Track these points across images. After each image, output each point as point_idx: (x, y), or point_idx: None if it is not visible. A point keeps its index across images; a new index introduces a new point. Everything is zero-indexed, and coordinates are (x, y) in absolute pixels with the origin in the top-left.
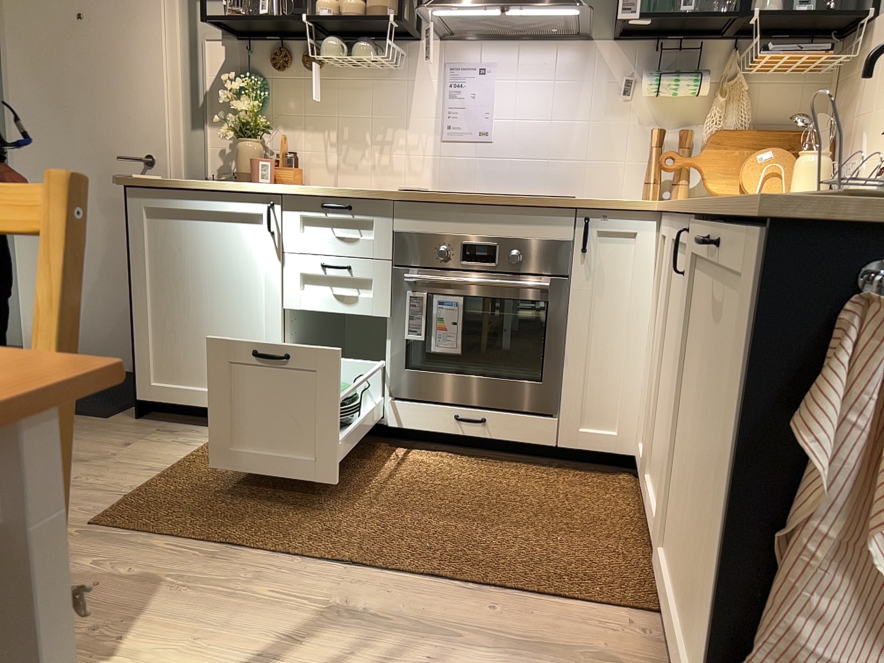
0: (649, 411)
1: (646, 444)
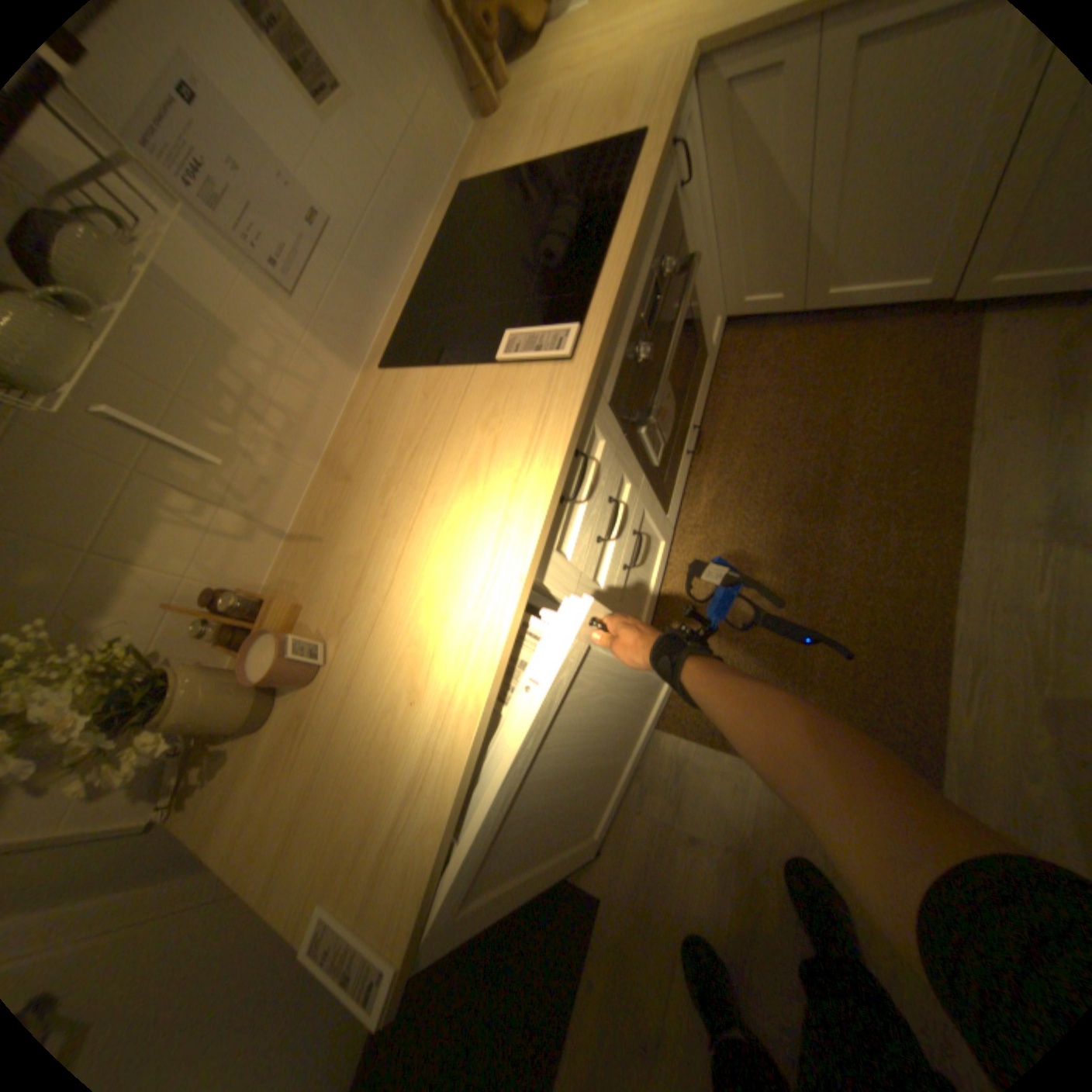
0: (815, 247)
1: (813, 275)
